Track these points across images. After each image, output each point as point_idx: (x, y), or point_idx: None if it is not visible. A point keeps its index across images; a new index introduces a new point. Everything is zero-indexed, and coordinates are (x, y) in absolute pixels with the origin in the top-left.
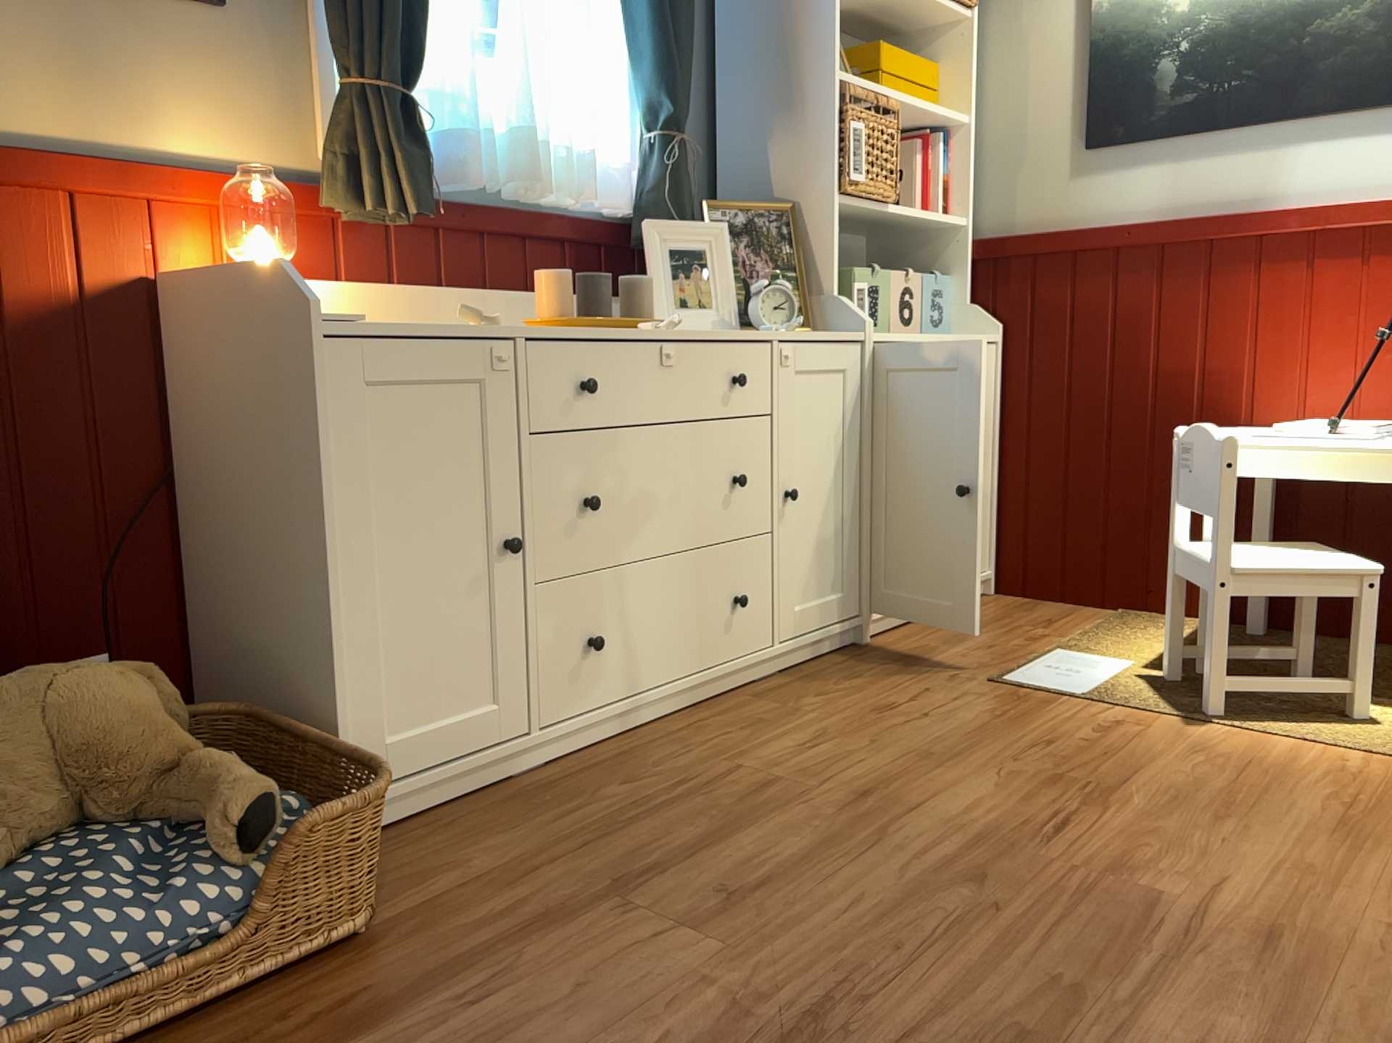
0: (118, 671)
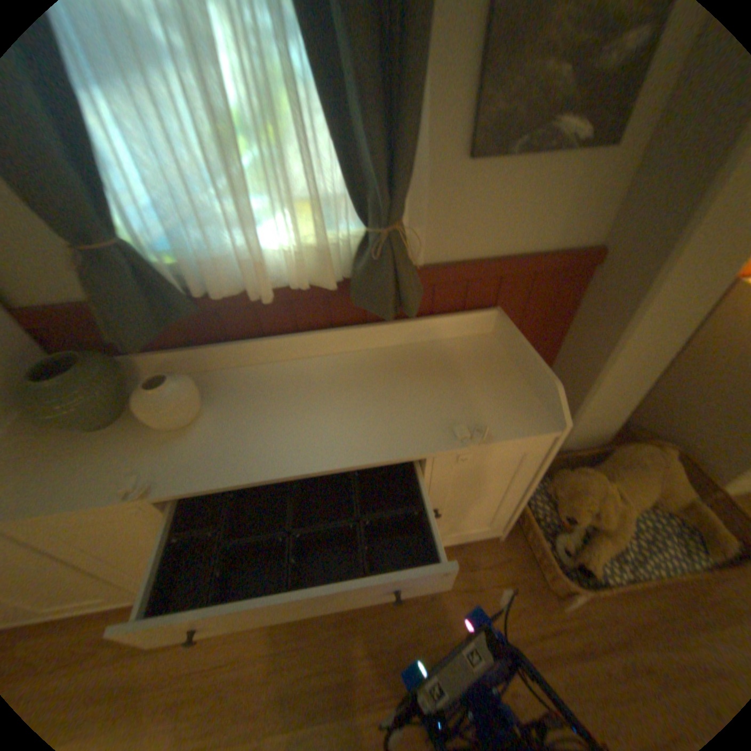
0: (673, 458)
